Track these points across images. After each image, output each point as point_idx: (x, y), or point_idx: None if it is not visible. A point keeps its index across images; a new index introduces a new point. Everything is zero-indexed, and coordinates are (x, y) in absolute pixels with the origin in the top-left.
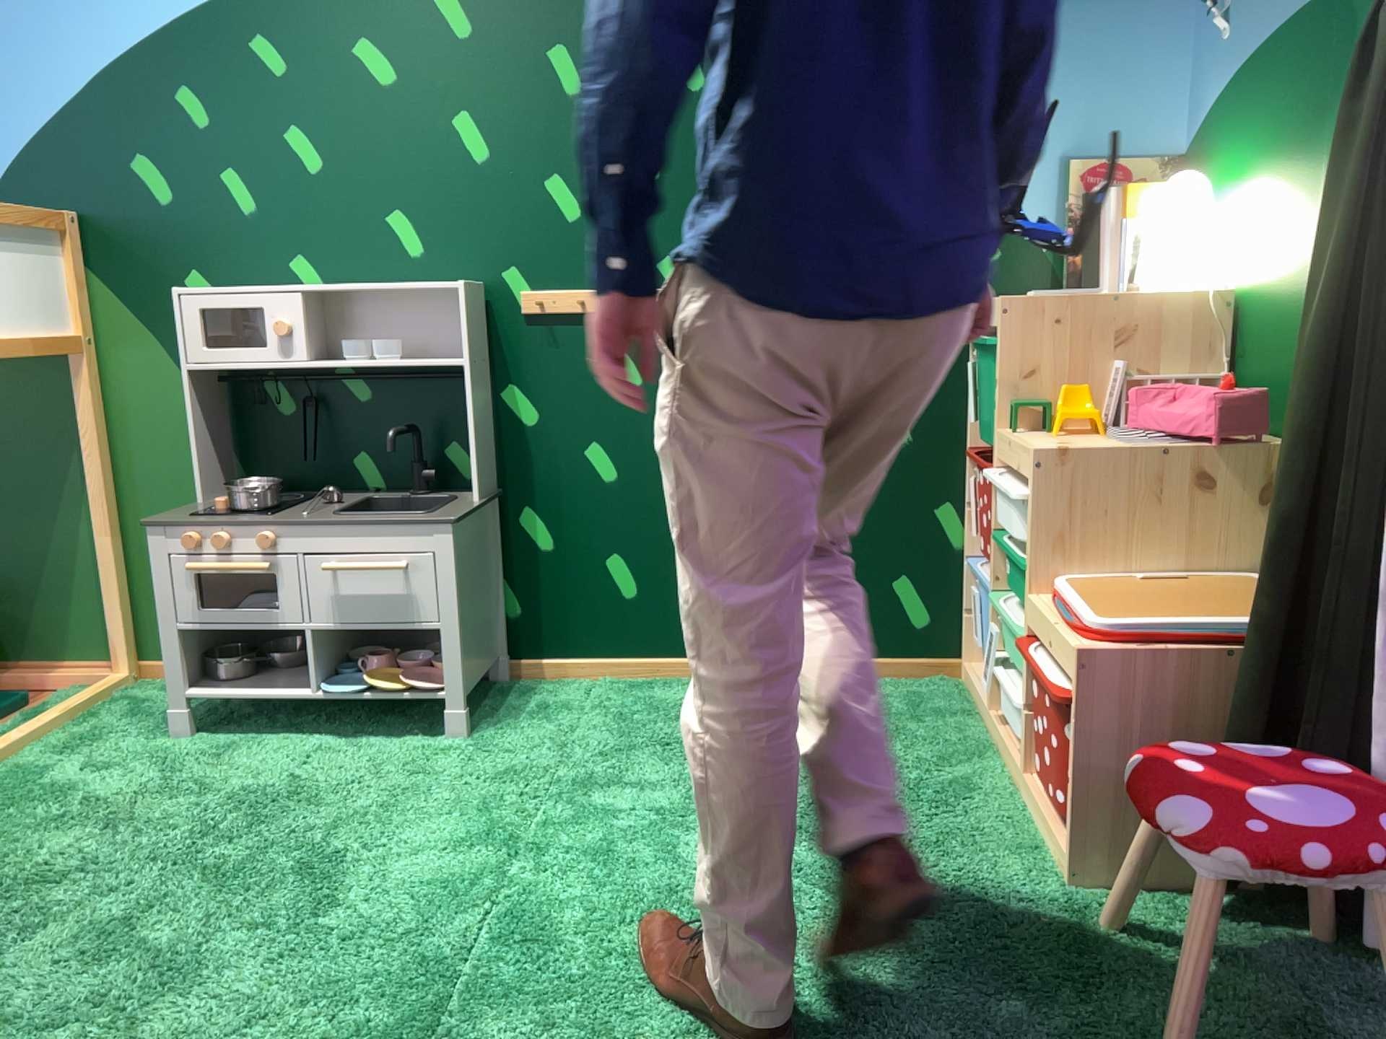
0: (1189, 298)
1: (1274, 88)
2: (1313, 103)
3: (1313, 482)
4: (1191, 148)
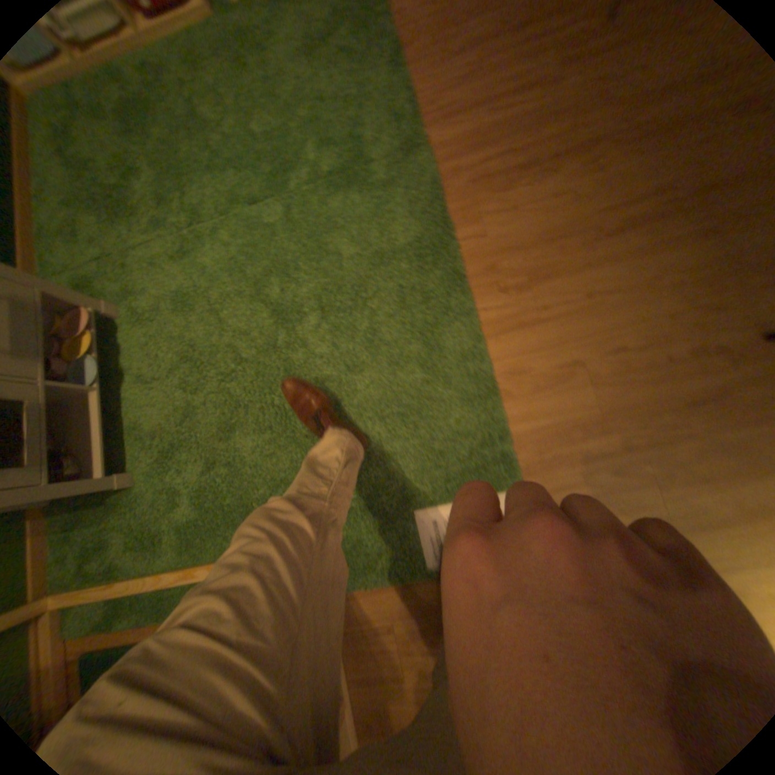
0: None
1: None
2: None
3: None
4: None
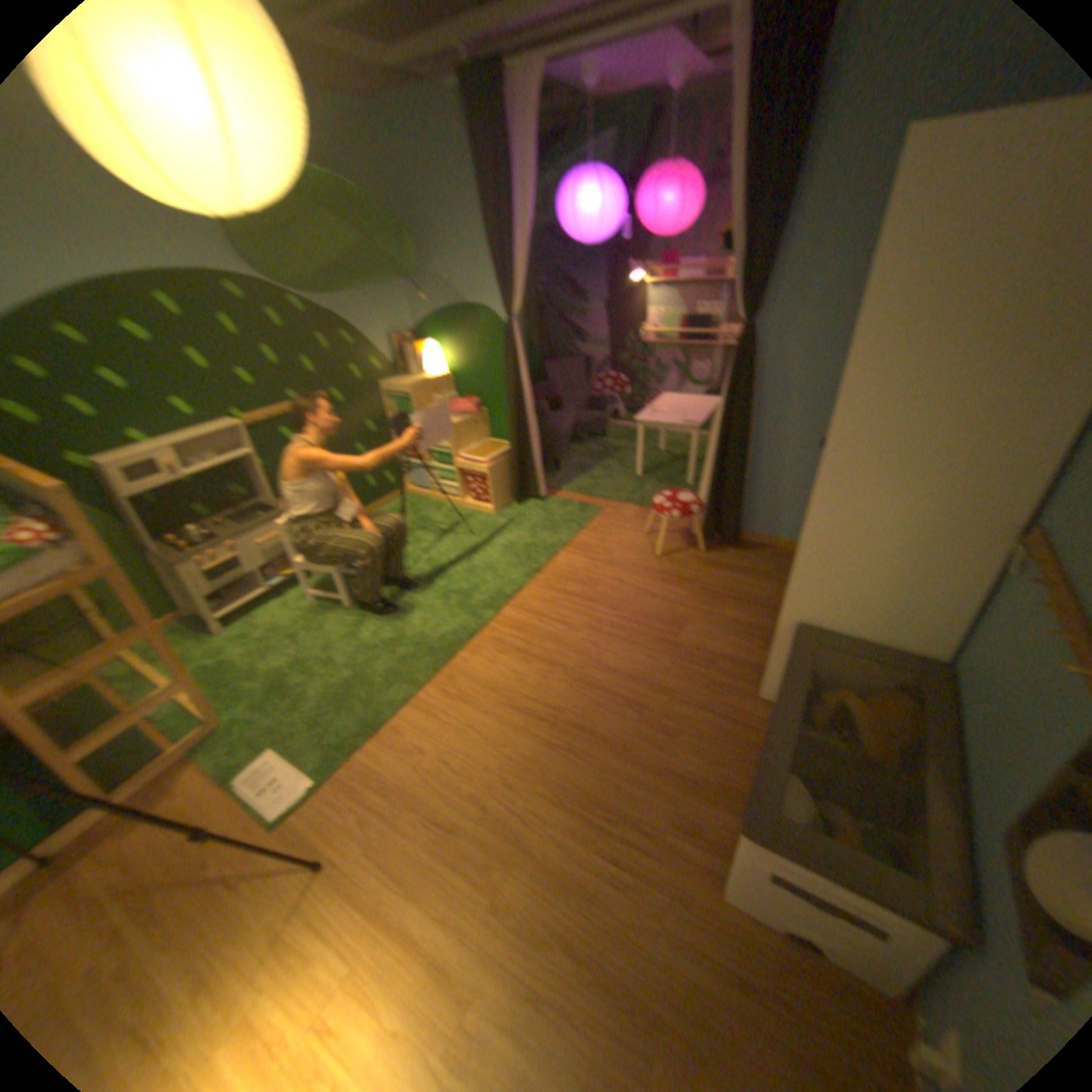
0: (442, 377)
1: (449, 322)
2: (465, 330)
3: (514, 422)
4: (415, 329)
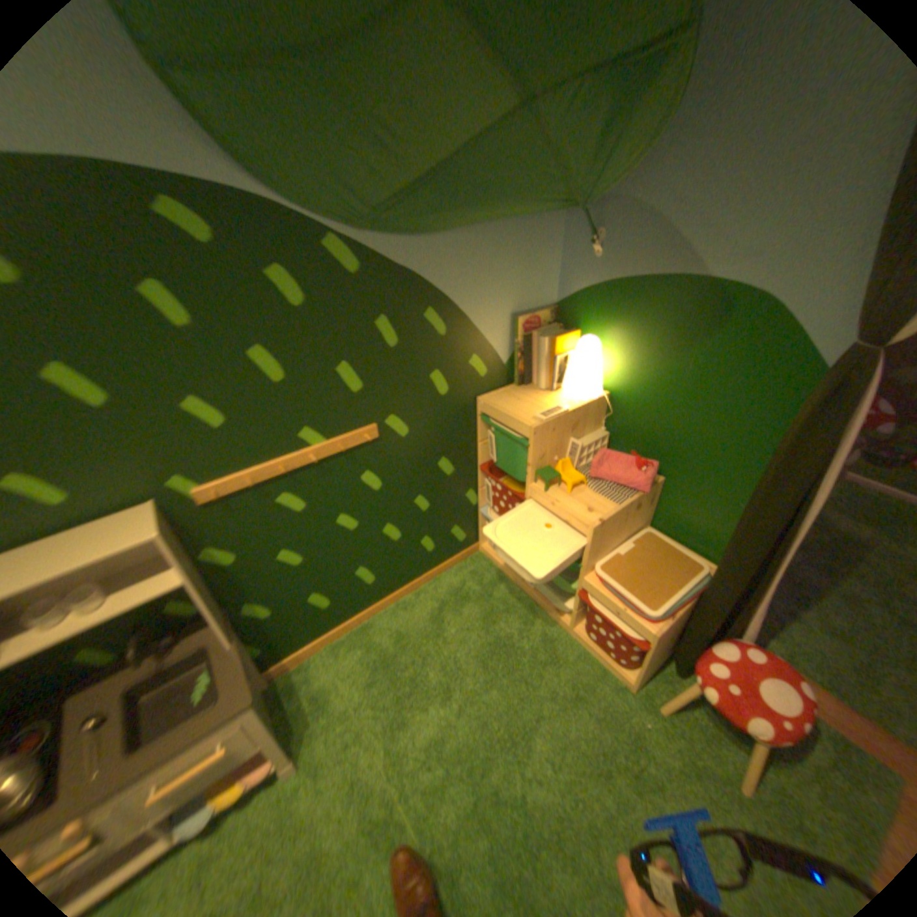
0: (597, 402)
1: (648, 306)
2: (684, 329)
3: (763, 567)
4: (566, 303)
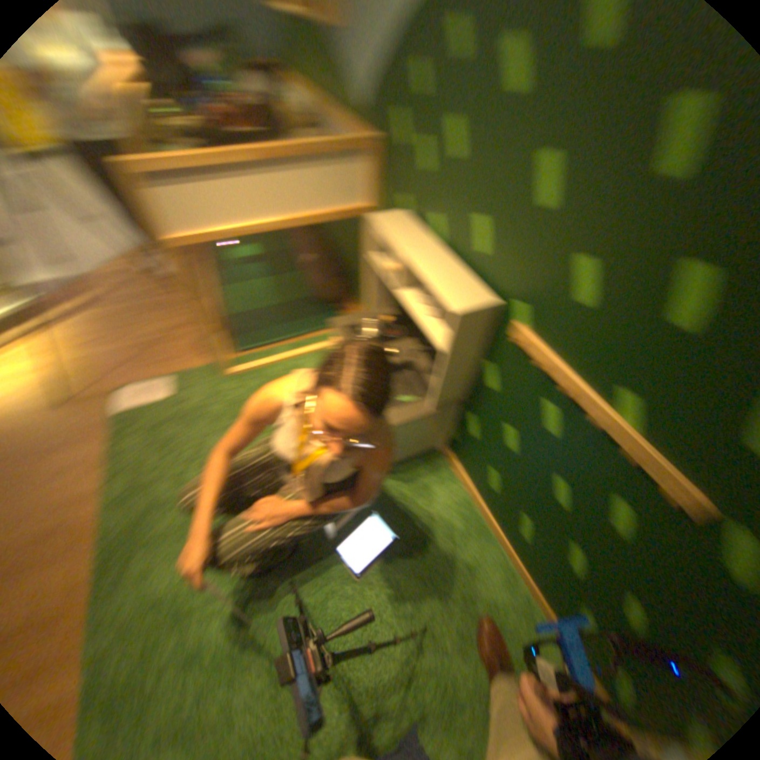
0: None
1: None
2: None
3: None
4: None
